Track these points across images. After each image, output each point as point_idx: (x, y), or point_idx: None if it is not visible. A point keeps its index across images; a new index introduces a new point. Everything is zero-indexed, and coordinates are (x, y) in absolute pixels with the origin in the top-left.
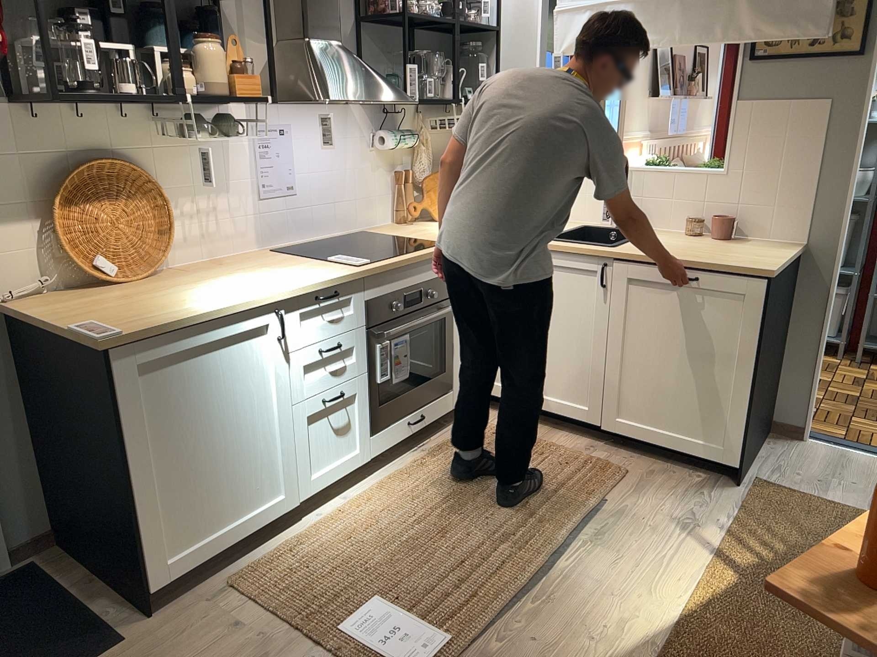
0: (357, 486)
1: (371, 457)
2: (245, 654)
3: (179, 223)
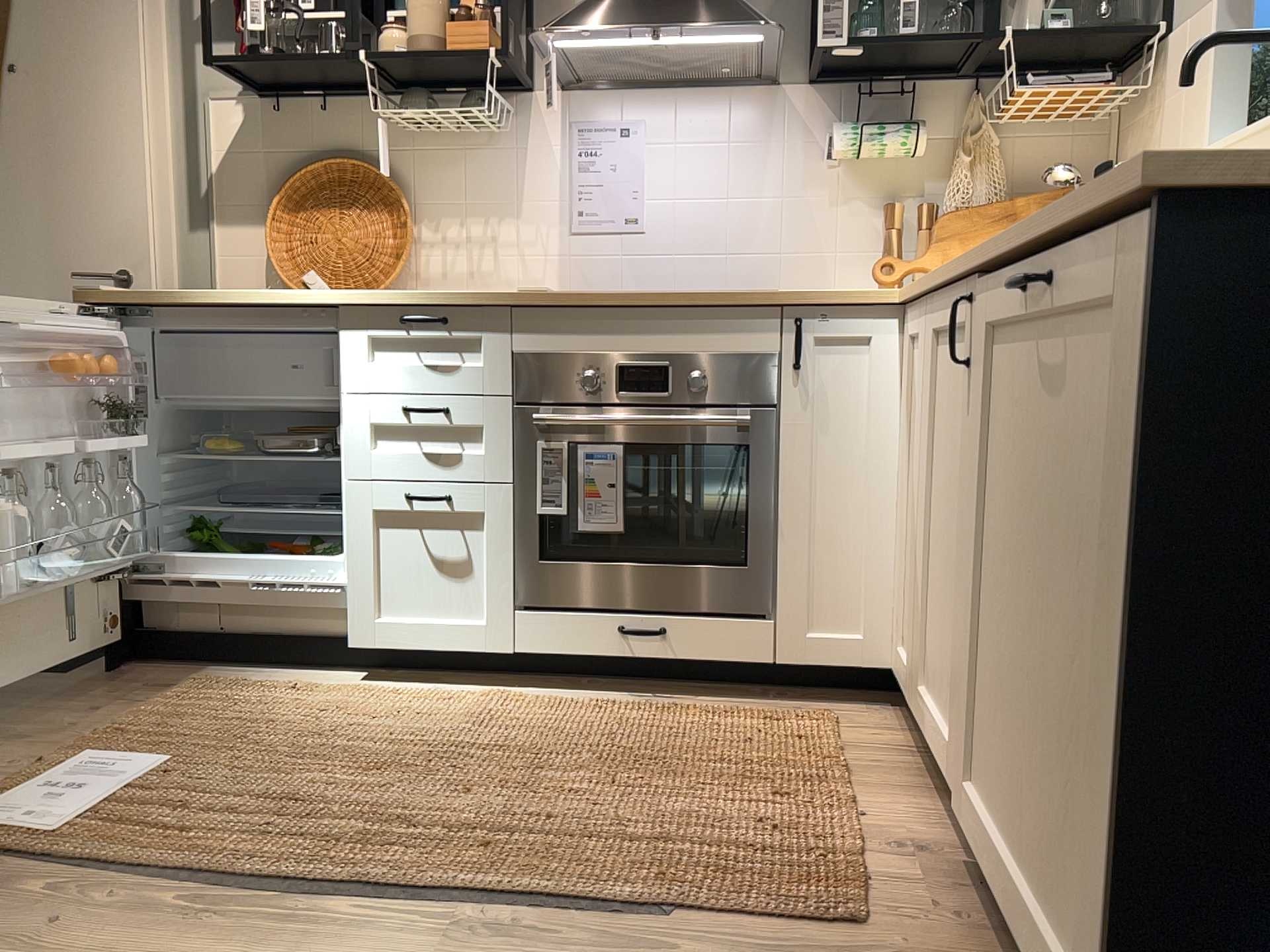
0: (481, 690)
1: (515, 651)
2: (32, 730)
3: (434, 250)
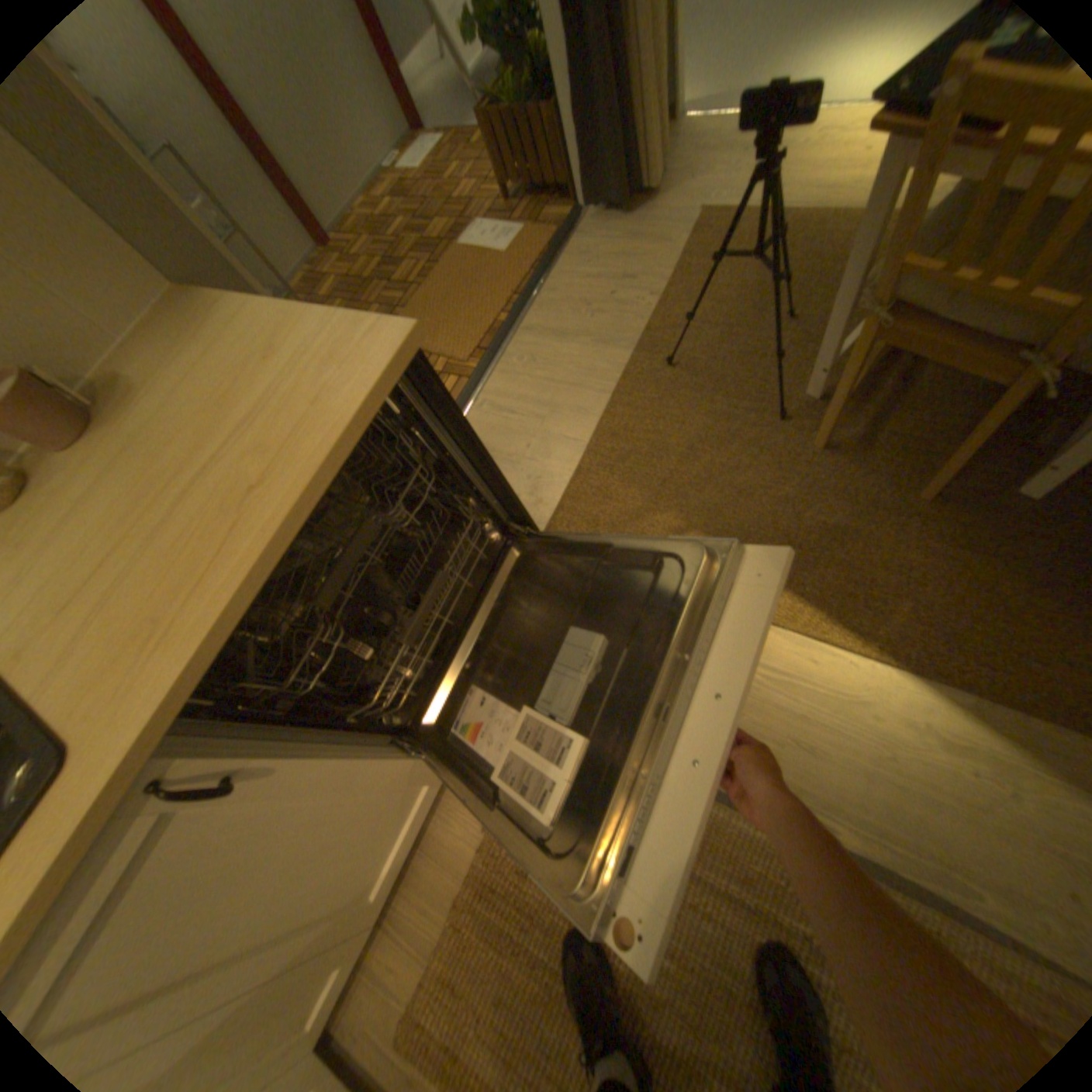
0: None
1: None
2: None
3: None
